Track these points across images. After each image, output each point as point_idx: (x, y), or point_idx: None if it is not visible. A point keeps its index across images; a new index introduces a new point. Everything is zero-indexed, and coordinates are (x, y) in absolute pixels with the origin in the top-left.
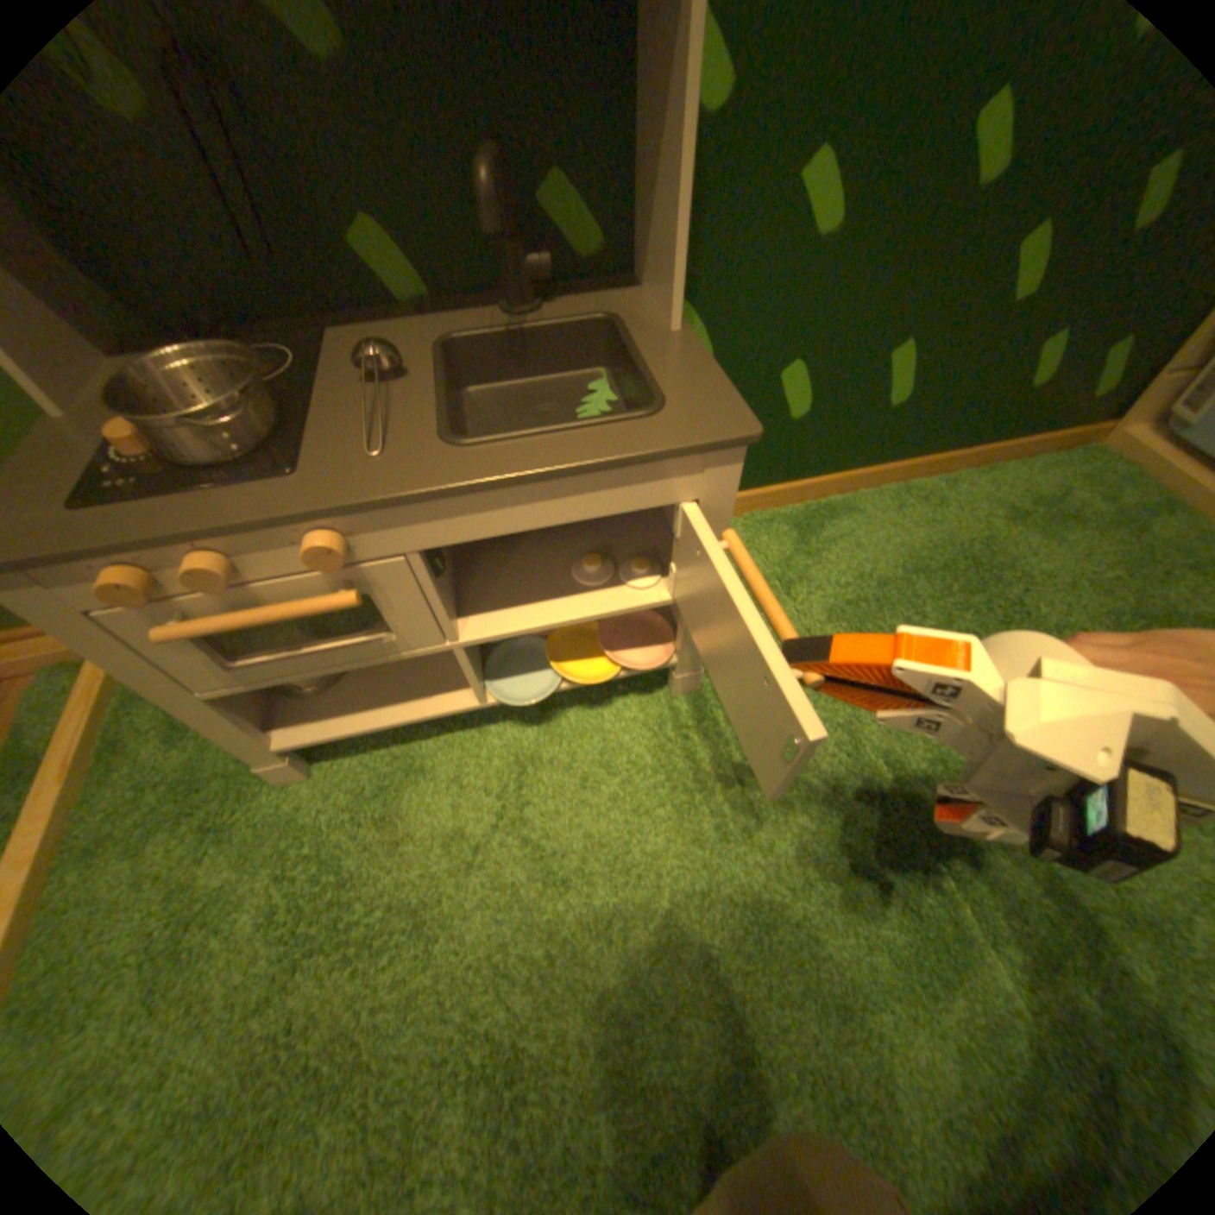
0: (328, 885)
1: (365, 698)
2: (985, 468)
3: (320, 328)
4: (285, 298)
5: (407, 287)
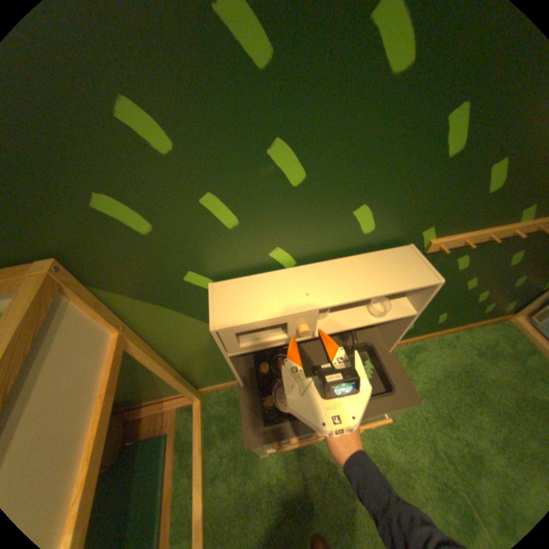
0: (284, 495)
1: None
2: (468, 331)
3: None
4: None
5: None
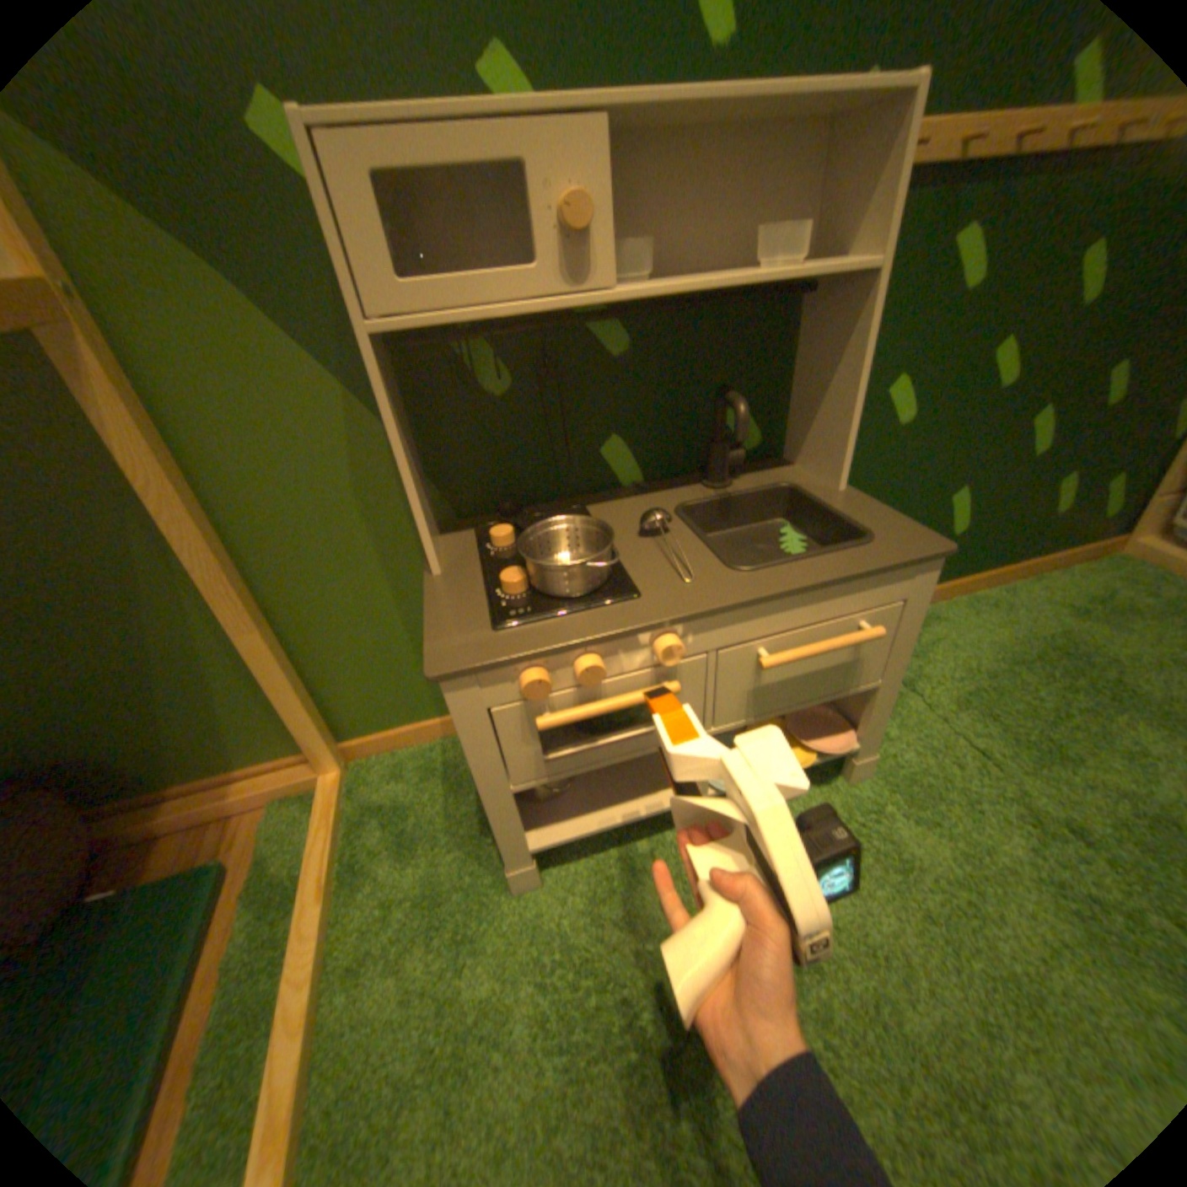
0: (590, 991)
1: (597, 800)
2: (1033, 579)
3: (579, 508)
4: (552, 491)
5: (631, 479)
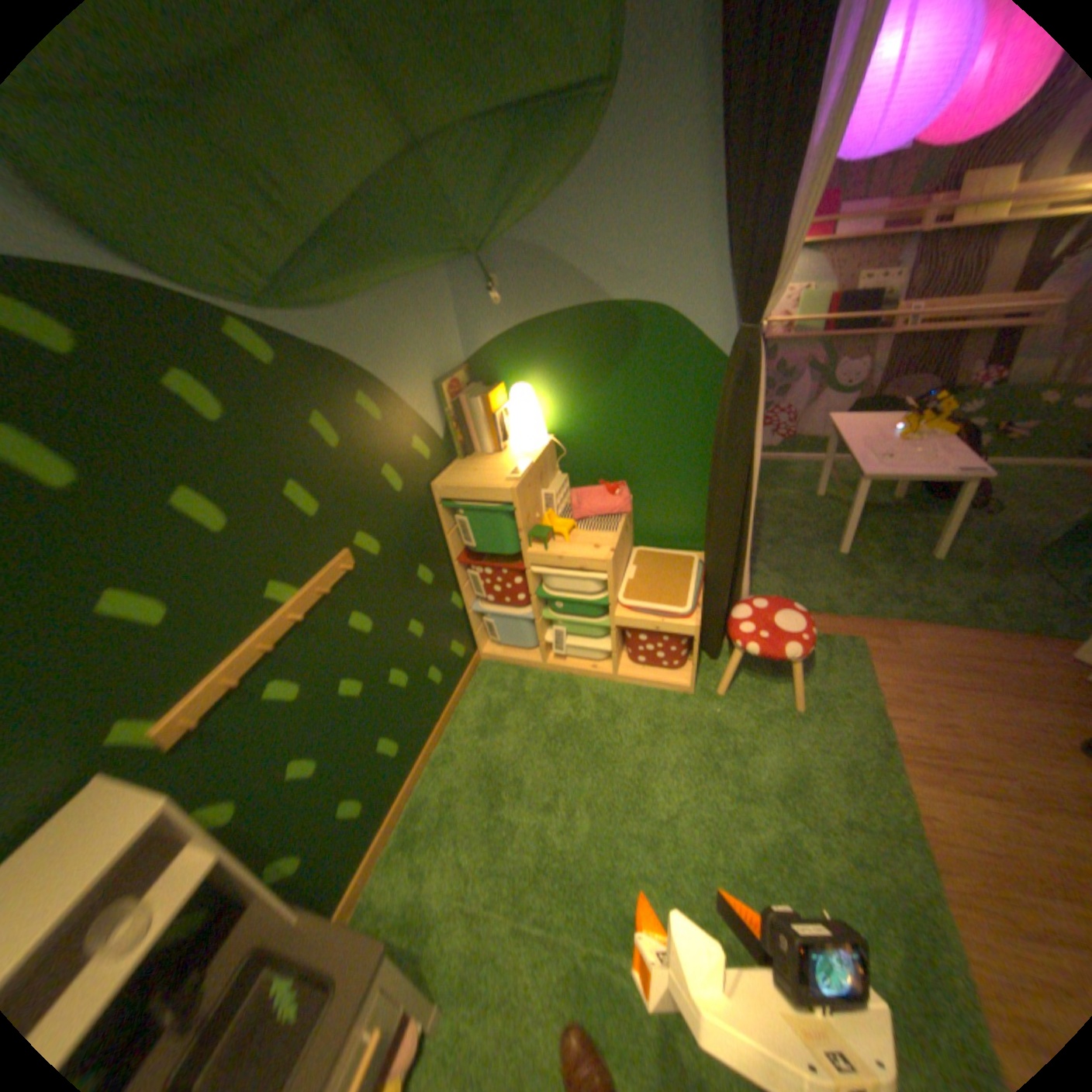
0: None
1: None
2: (451, 717)
3: None
4: None
5: None
